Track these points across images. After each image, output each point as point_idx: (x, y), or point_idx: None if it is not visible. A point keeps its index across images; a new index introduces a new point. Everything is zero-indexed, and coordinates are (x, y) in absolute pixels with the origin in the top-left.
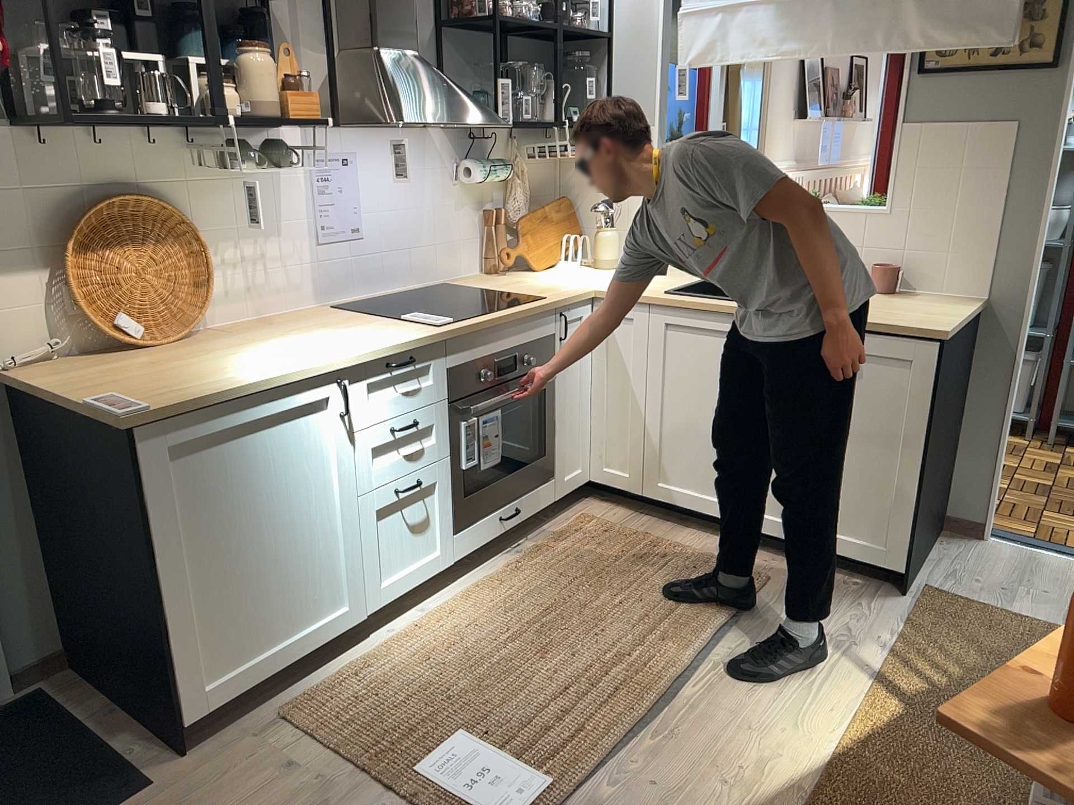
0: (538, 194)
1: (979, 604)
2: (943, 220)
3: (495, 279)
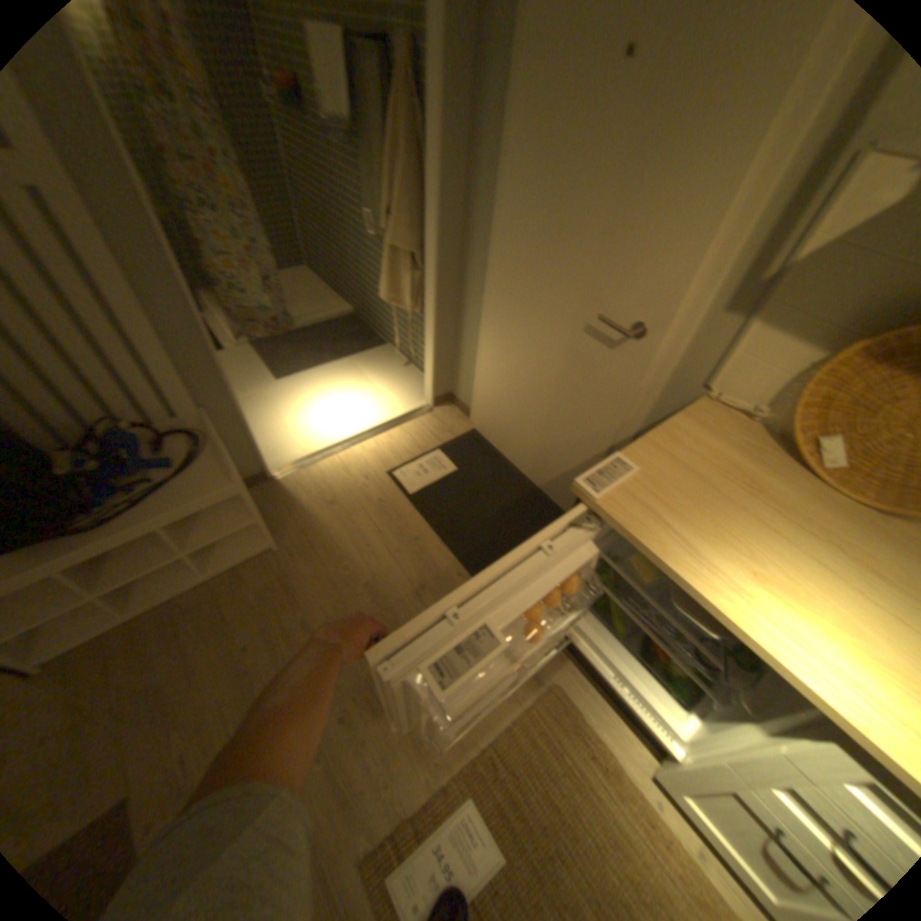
0: None
1: None
2: None
3: None
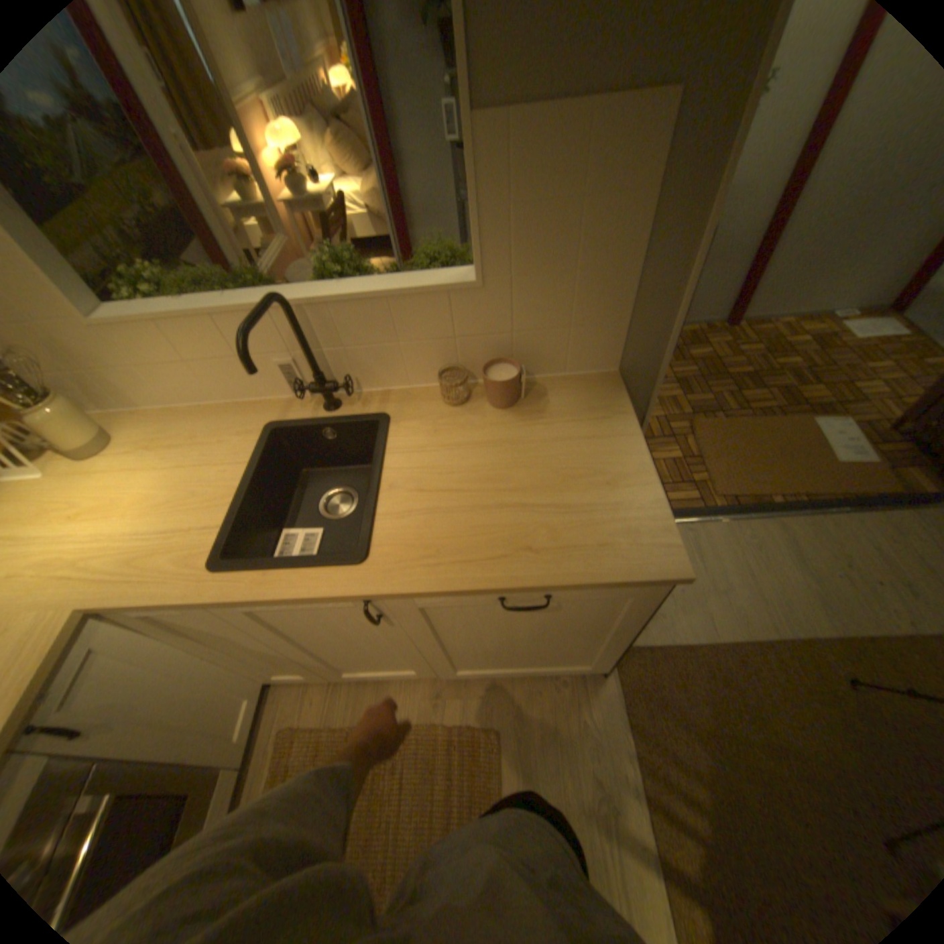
0: None
1: (655, 653)
2: (557, 287)
3: None
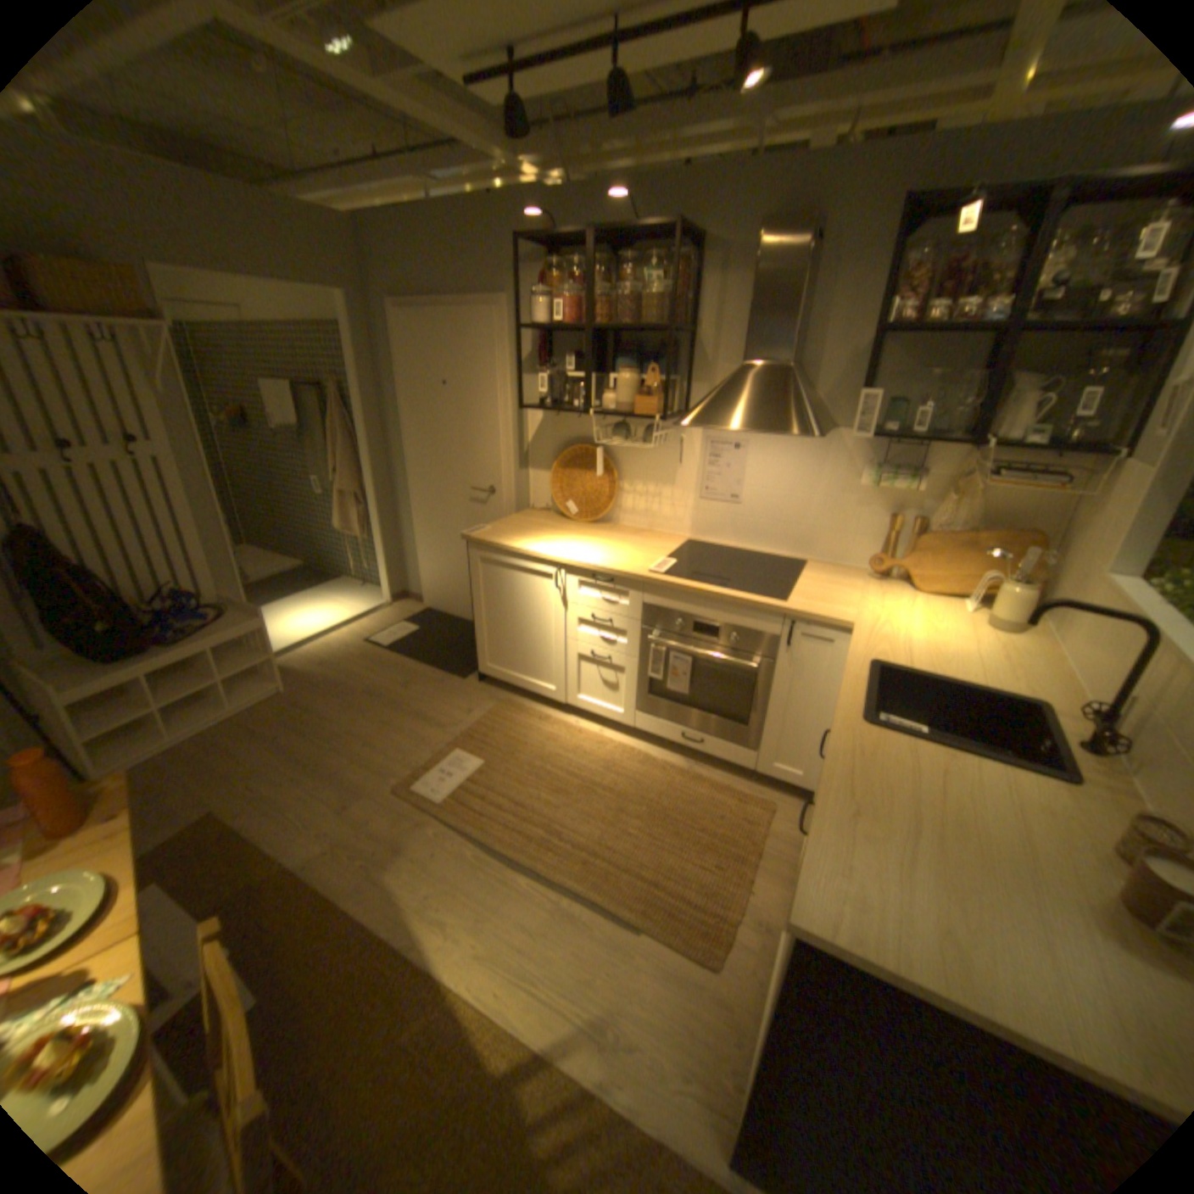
0: (1016, 518)
1: None
2: None
3: (853, 578)
